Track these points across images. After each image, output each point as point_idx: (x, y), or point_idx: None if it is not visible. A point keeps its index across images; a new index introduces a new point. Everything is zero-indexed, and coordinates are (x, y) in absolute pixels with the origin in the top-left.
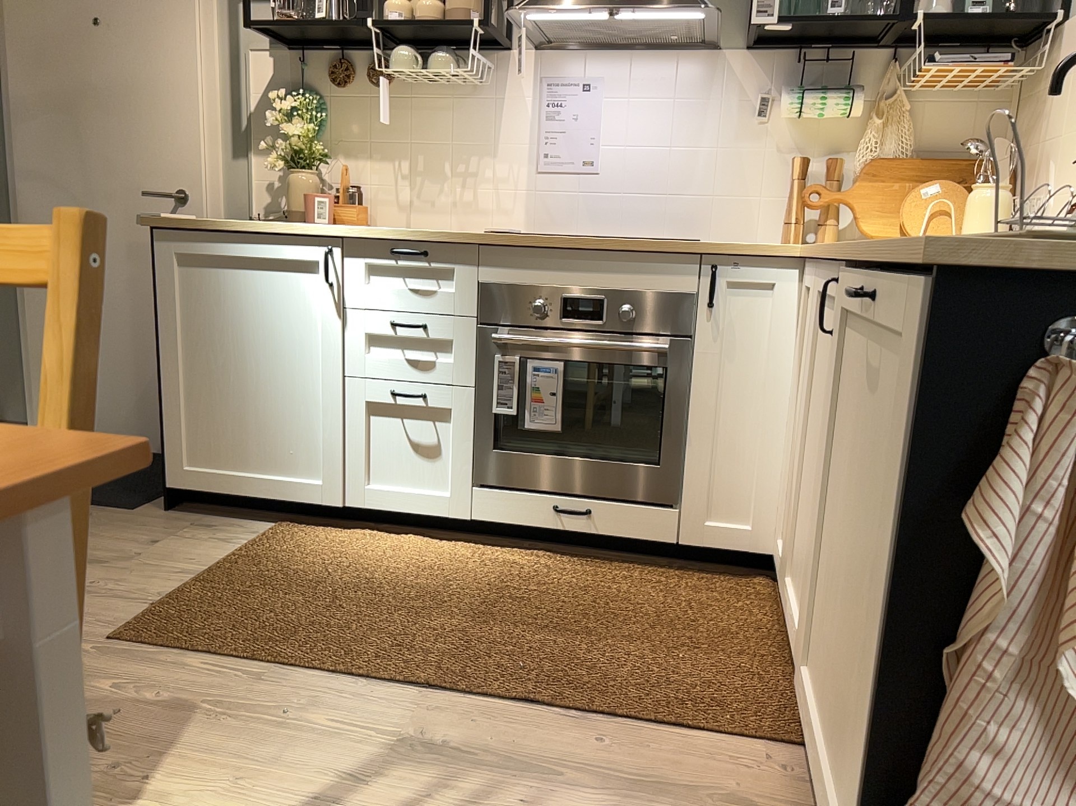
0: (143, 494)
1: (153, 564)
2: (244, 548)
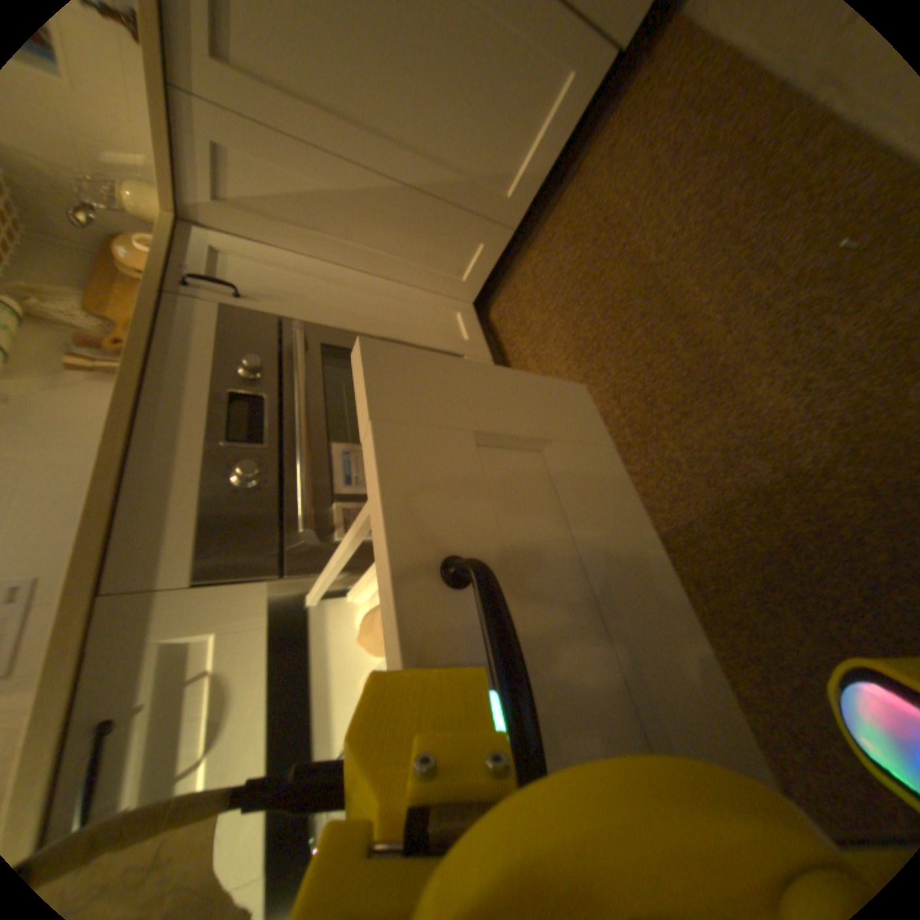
0: None
1: None
2: None
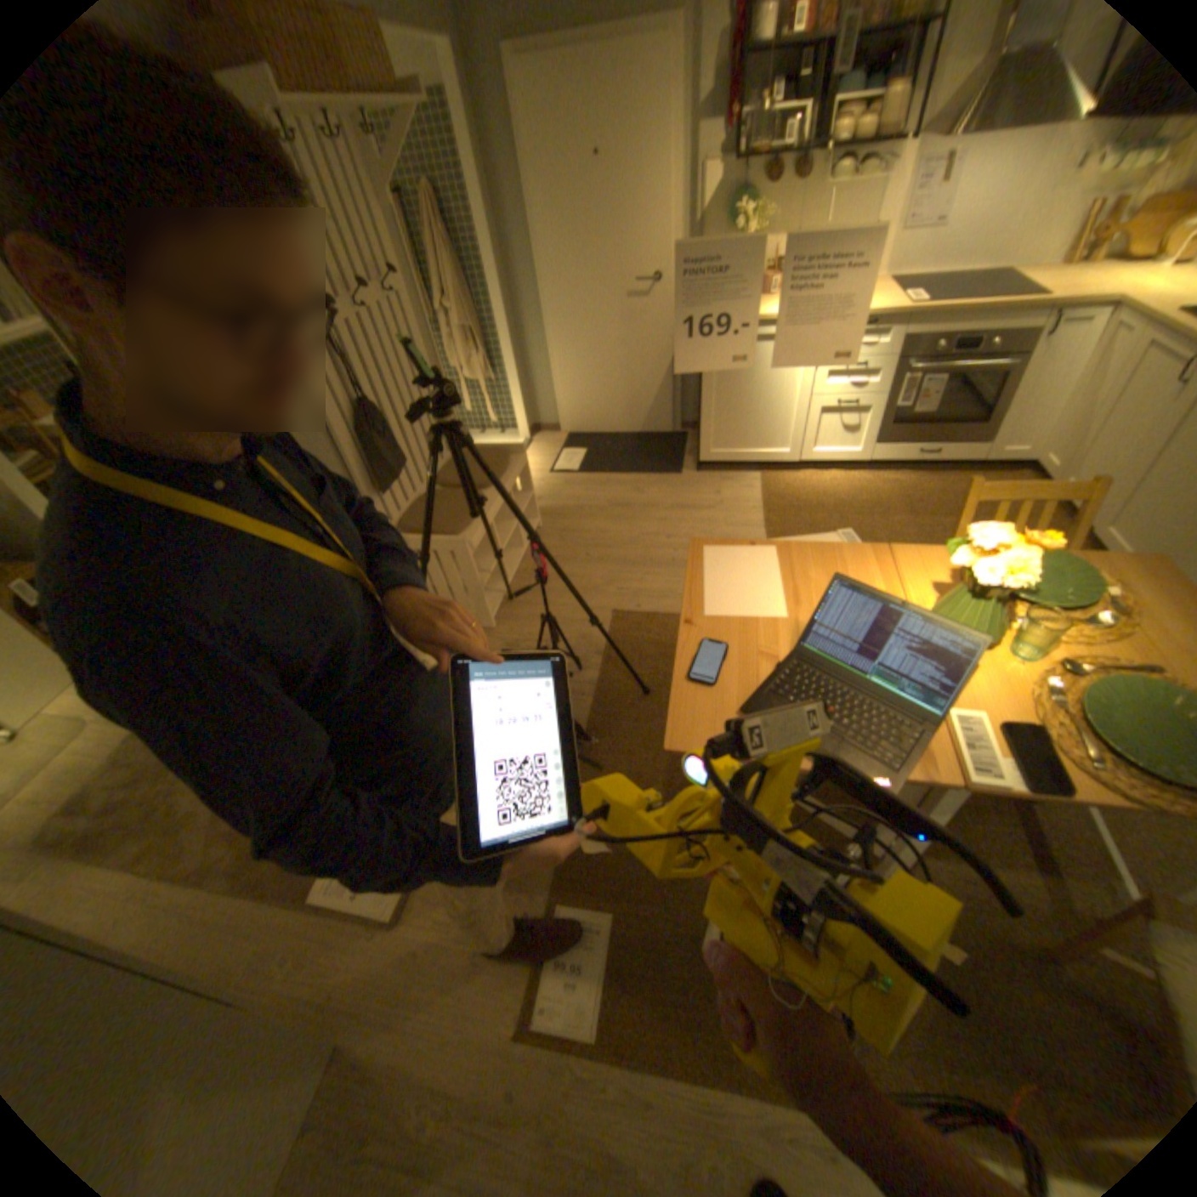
0: (673, 463)
1: (734, 504)
2: (765, 490)
